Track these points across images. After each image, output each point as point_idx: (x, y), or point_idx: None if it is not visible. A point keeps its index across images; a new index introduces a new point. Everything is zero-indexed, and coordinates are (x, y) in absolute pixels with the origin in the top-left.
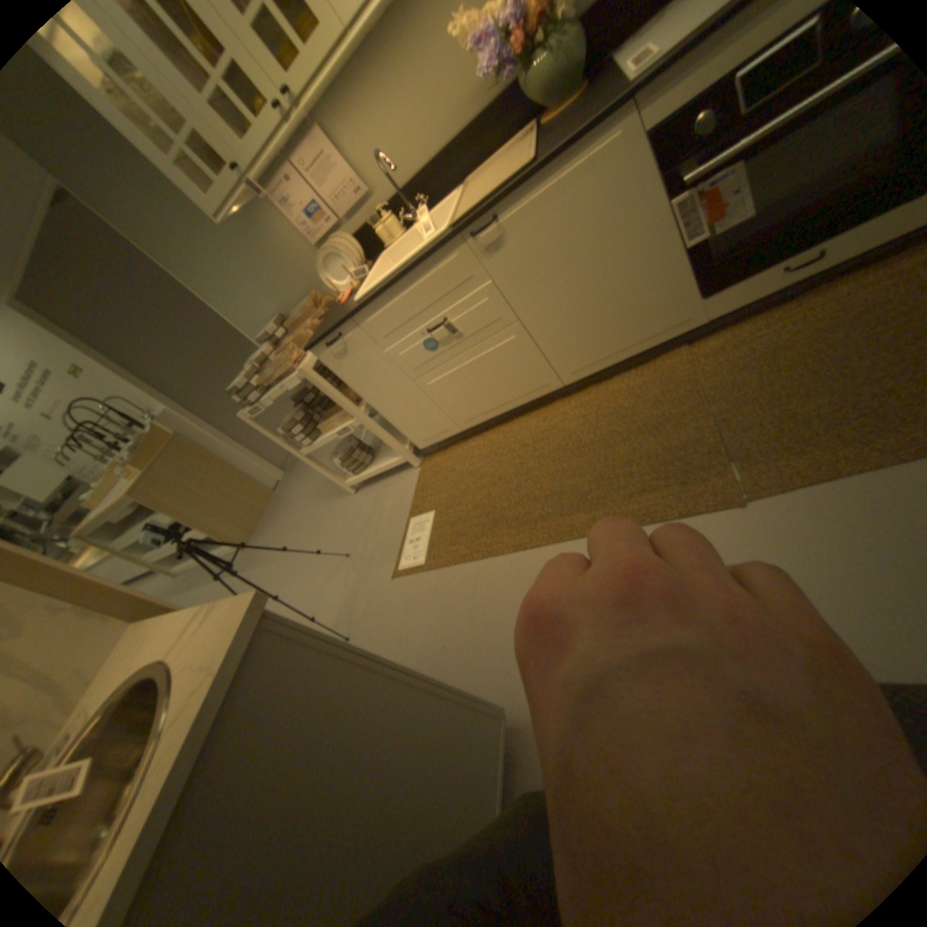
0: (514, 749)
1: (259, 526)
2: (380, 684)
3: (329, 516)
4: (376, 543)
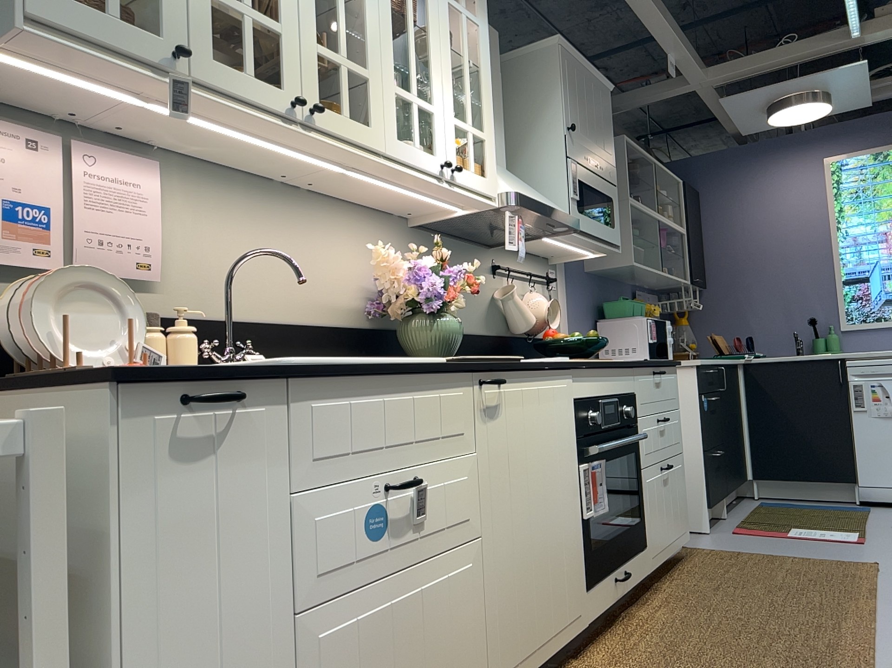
0: None
1: None
2: None
3: None
4: None
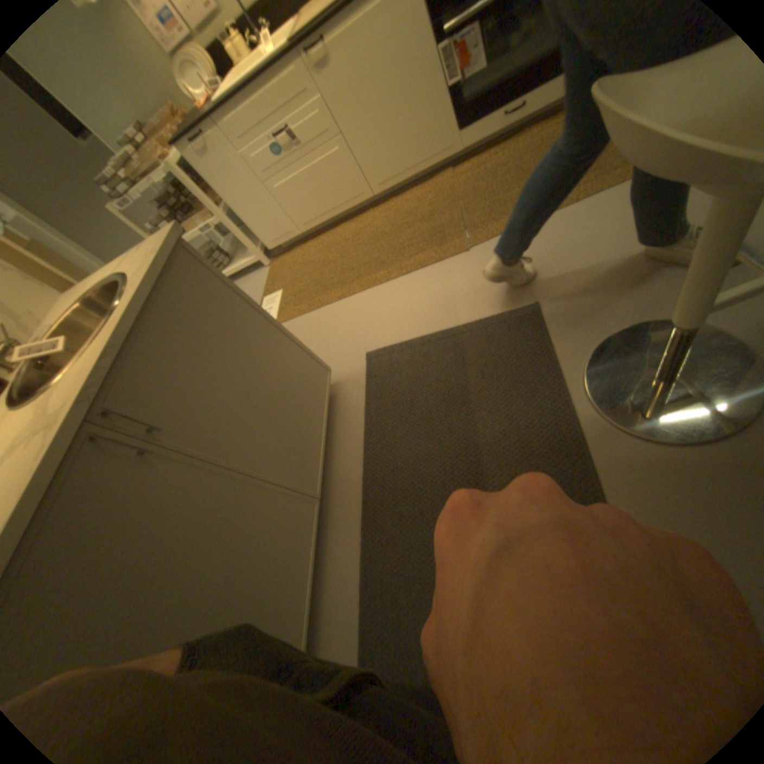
0: (336, 392)
1: None
2: (253, 312)
3: None
4: None
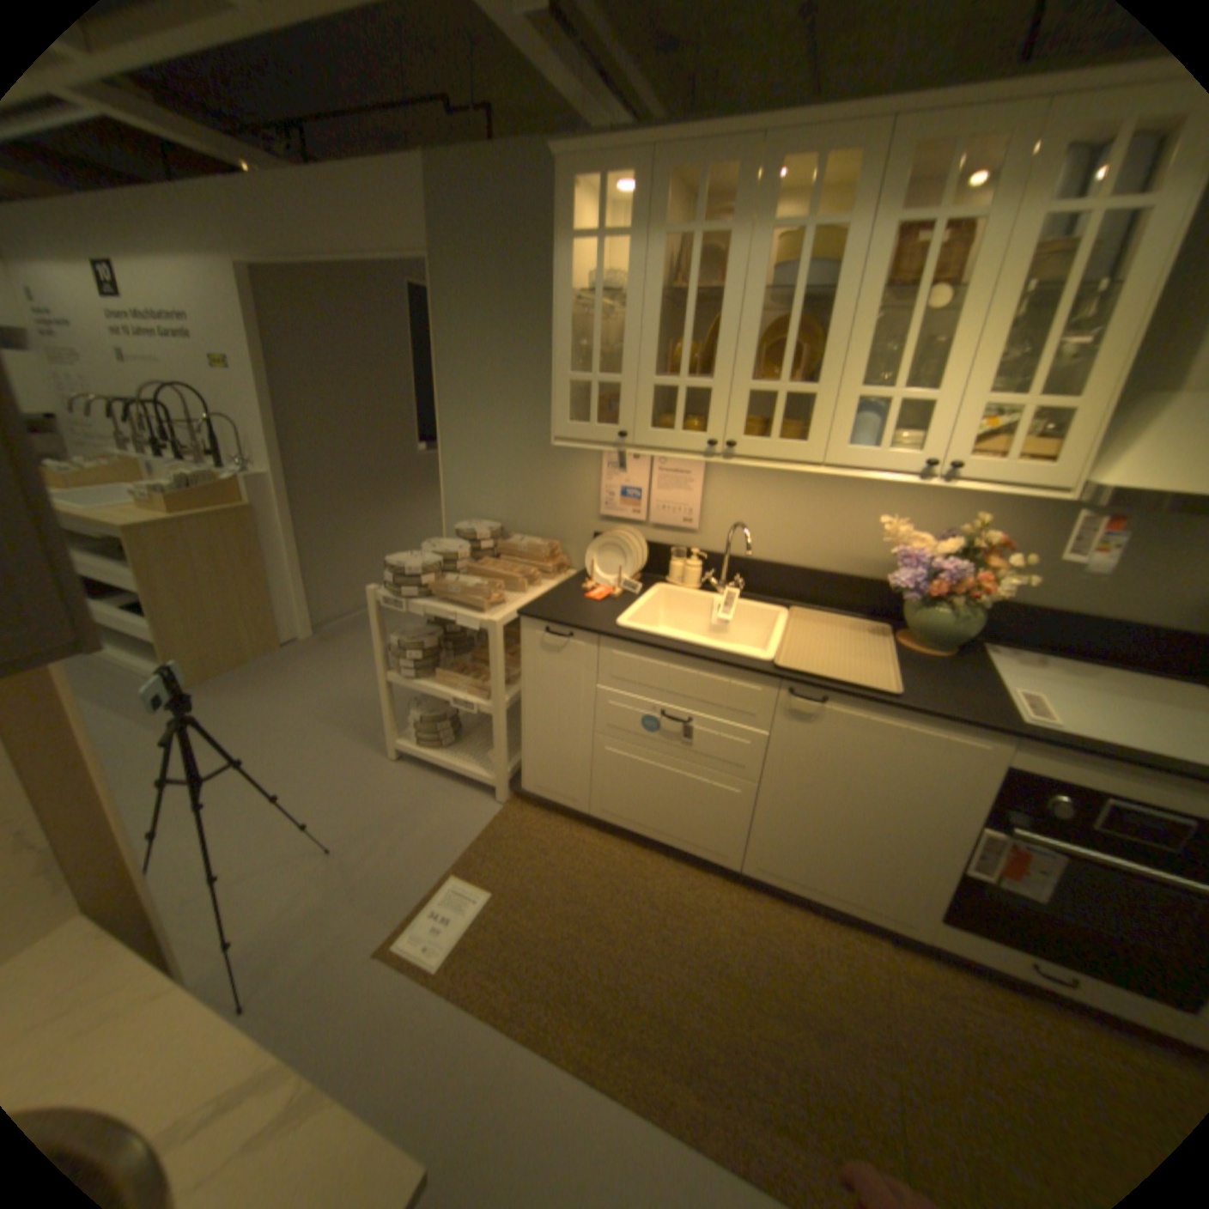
0: None
1: (223, 679)
2: None
3: (334, 761)
4: (379, 872)
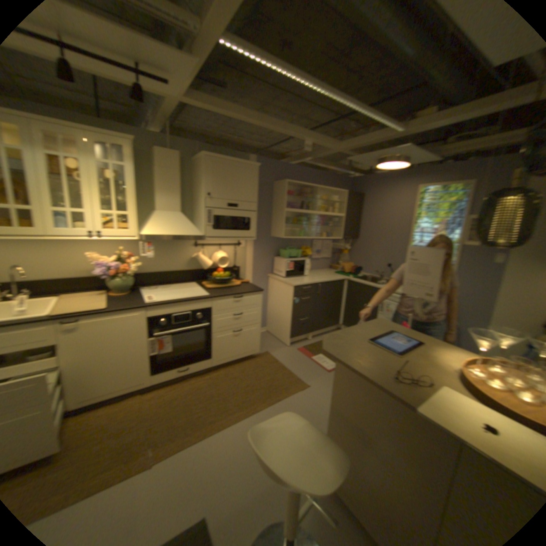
0: None
1: None
2: None
3: None
4: None
